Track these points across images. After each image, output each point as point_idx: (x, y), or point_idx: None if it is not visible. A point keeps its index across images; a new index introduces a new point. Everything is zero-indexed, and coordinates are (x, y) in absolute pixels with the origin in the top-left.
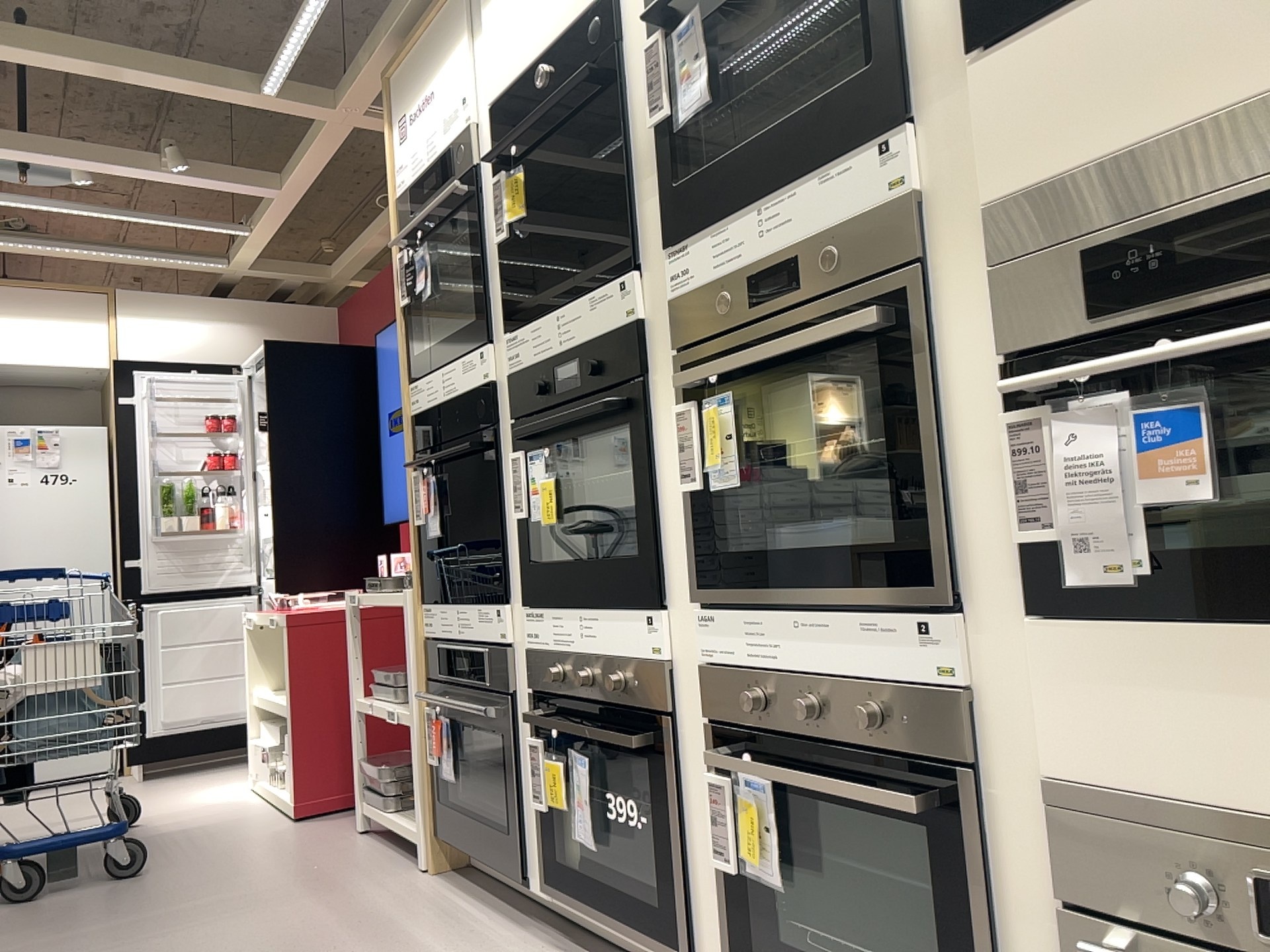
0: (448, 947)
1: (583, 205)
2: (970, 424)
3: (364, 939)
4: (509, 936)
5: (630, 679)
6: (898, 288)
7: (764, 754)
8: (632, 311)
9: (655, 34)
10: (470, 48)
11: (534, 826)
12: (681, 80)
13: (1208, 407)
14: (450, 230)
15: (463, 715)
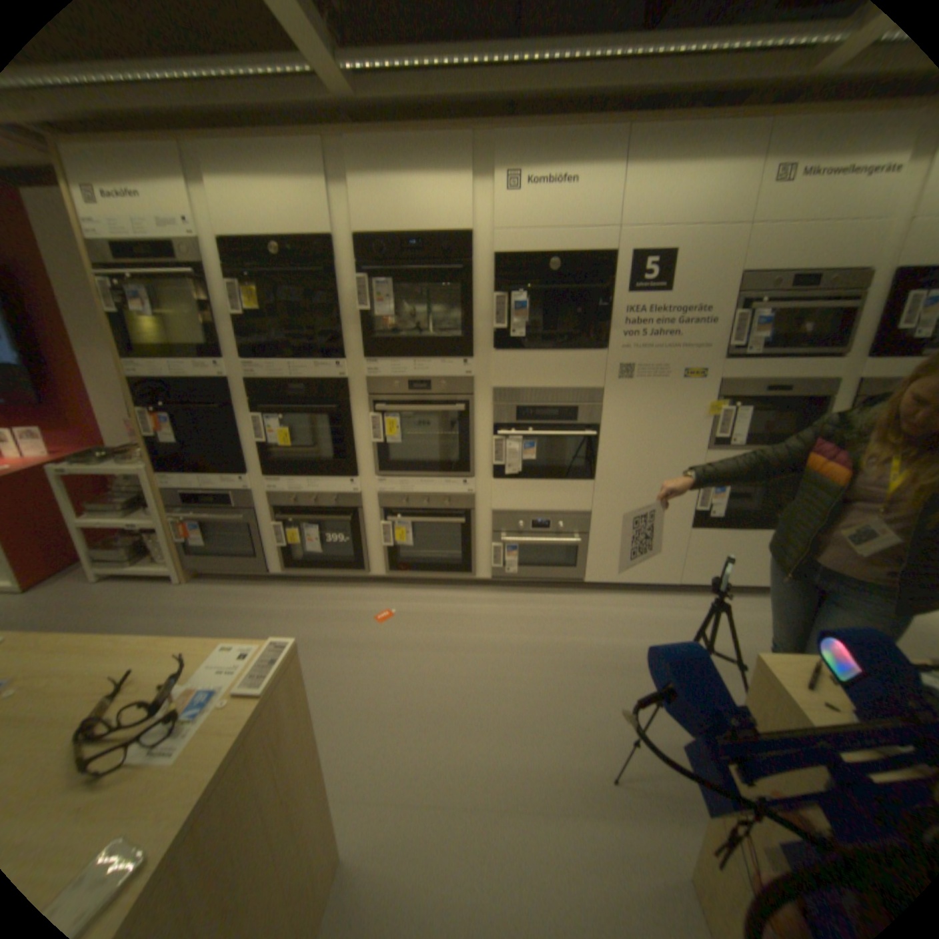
0: (248, 606)
1: (291, 314)
2: (481, 438)
3: (202, 620)
4: (267, 592)
5: (340, 500)
6: (465, 401)
7: (404, 516)
8: (344, 377)
9: (363, 277)
10: (187, 191)
11: (271, 553)
12: (373, 298)
13: (531, 441)
14: (152, 280)
15: (210, 521)
